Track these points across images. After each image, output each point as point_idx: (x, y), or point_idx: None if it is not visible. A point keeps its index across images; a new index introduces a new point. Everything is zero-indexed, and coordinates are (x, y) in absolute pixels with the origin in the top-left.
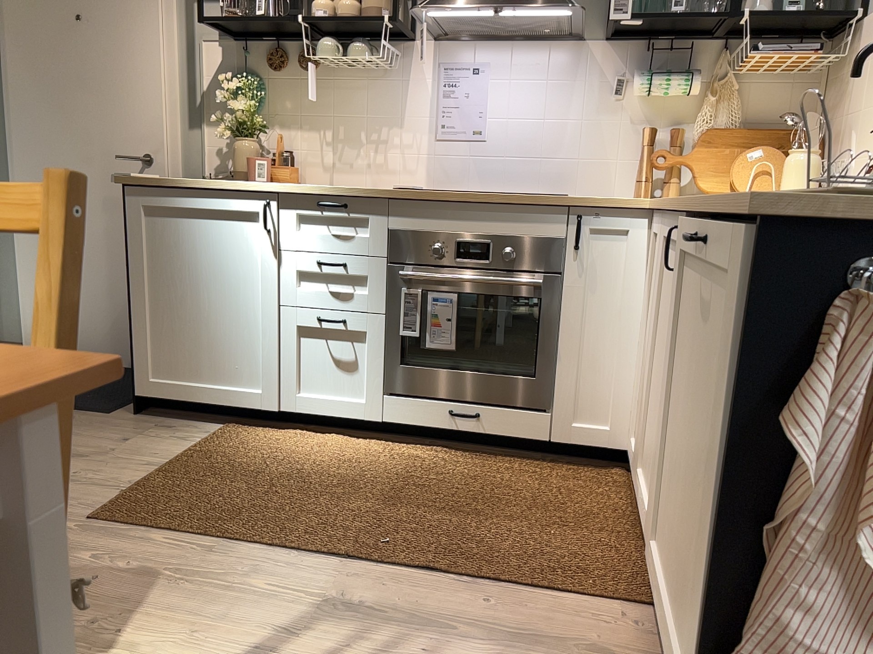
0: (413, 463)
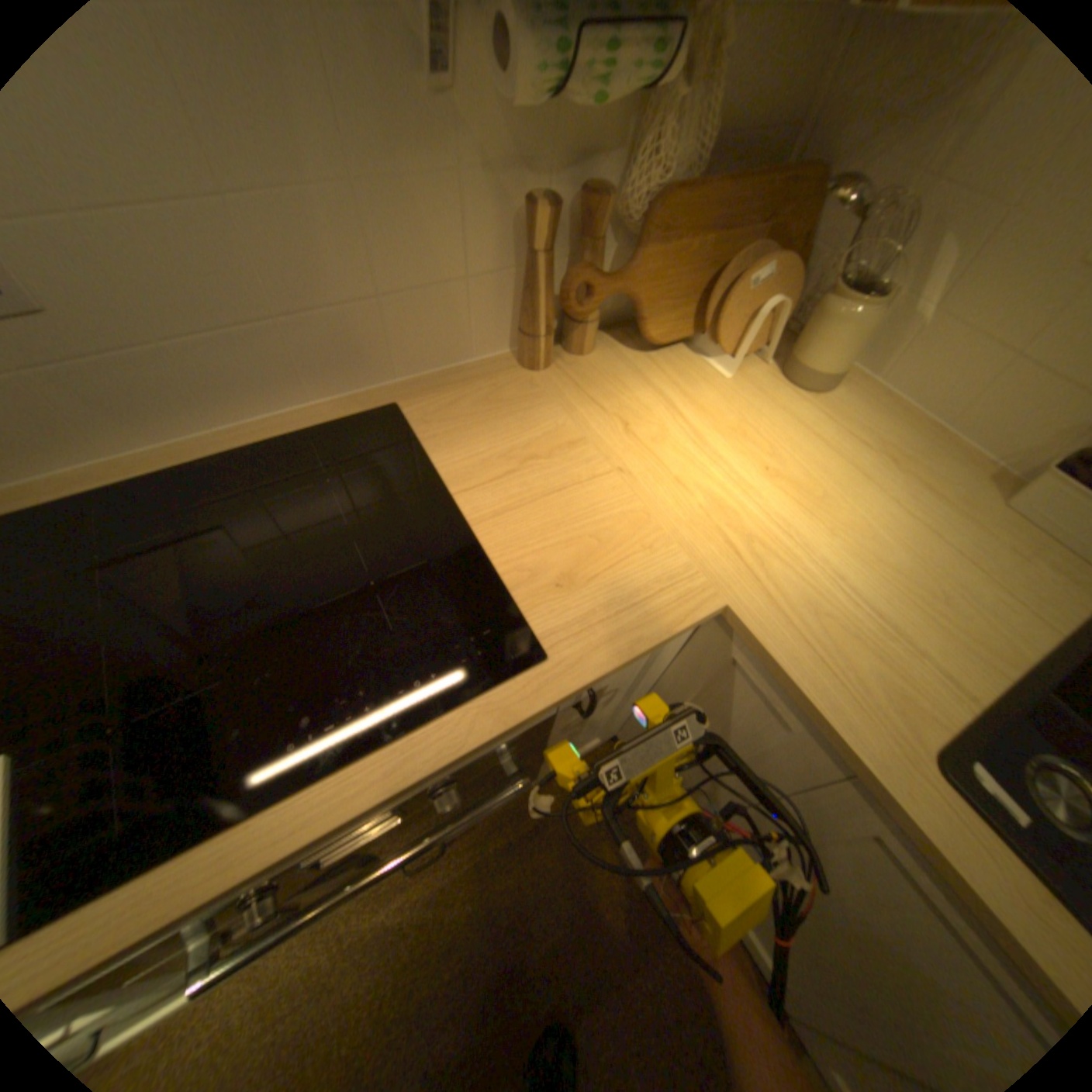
0: (390, 949)
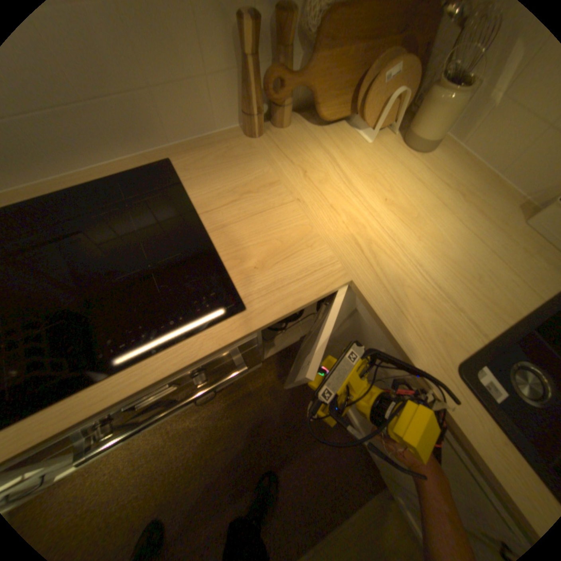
0: (191, 437)
